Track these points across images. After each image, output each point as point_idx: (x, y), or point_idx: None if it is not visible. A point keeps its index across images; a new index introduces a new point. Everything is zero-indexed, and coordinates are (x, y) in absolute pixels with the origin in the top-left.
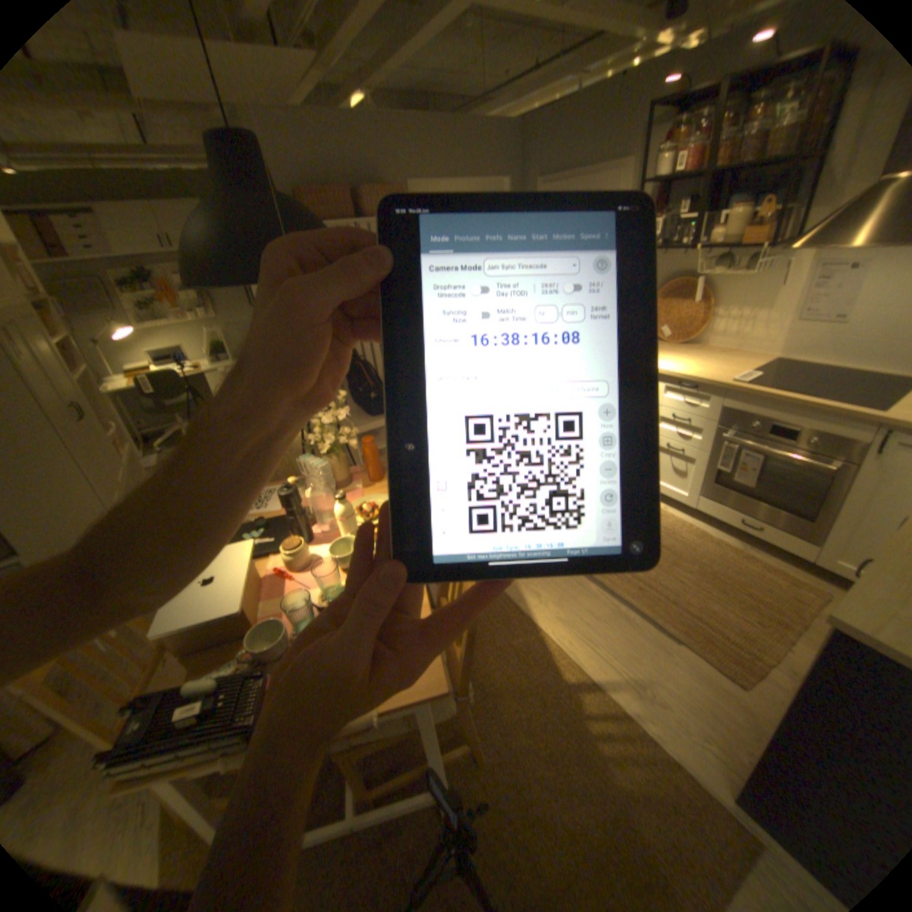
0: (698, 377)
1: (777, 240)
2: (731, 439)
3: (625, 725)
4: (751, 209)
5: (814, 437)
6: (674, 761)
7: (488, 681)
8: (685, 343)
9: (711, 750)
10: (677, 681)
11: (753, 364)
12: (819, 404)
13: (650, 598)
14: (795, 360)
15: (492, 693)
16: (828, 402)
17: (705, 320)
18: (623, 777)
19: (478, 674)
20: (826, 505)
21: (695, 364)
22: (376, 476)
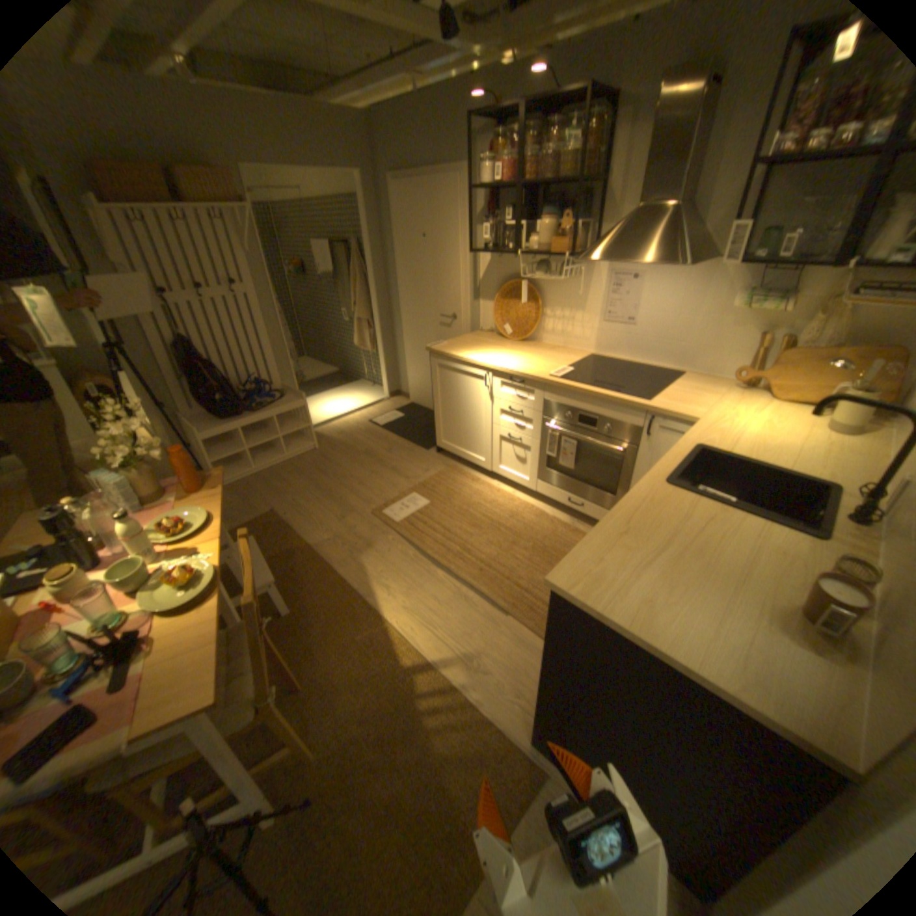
0: (522, 373)
1: (581, 251)
2: (551, 428)
3: (450, 697)
4: (560, 221)
5: (607, 423)
6: (487, 721)
7: (326, 680)
8: (522, 341)
9: (519, 705)
10: (500, 649)
11: (571, 361)
12: (606, 395)
13: (488, 578)
14: (604, 356)
15: (329, 691)
16: (613, 393)
17: (537, 319)
18: (441, 745)
19: (317, 675)
20: (621, 480)
21: (525, 360)
22: (194, 488)
